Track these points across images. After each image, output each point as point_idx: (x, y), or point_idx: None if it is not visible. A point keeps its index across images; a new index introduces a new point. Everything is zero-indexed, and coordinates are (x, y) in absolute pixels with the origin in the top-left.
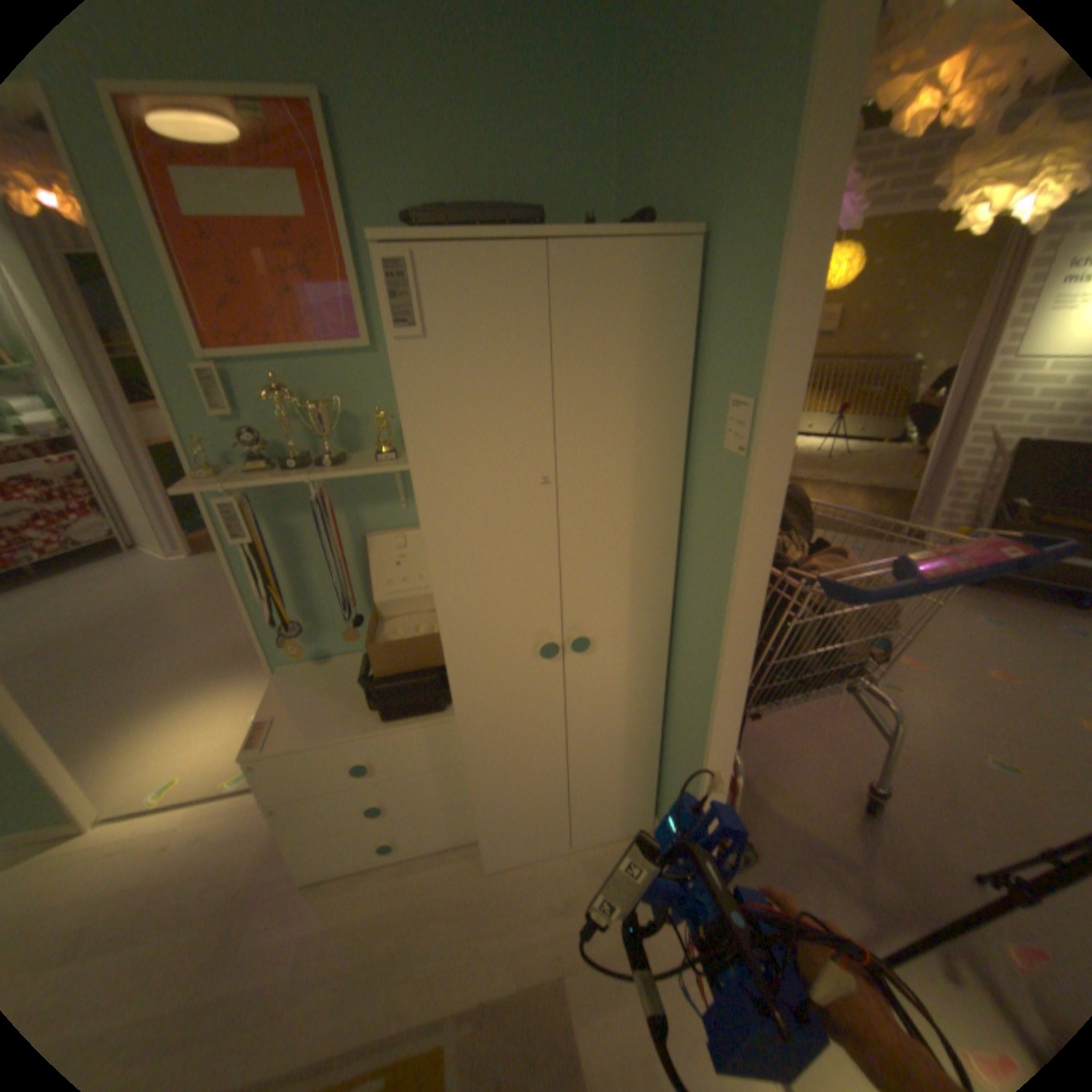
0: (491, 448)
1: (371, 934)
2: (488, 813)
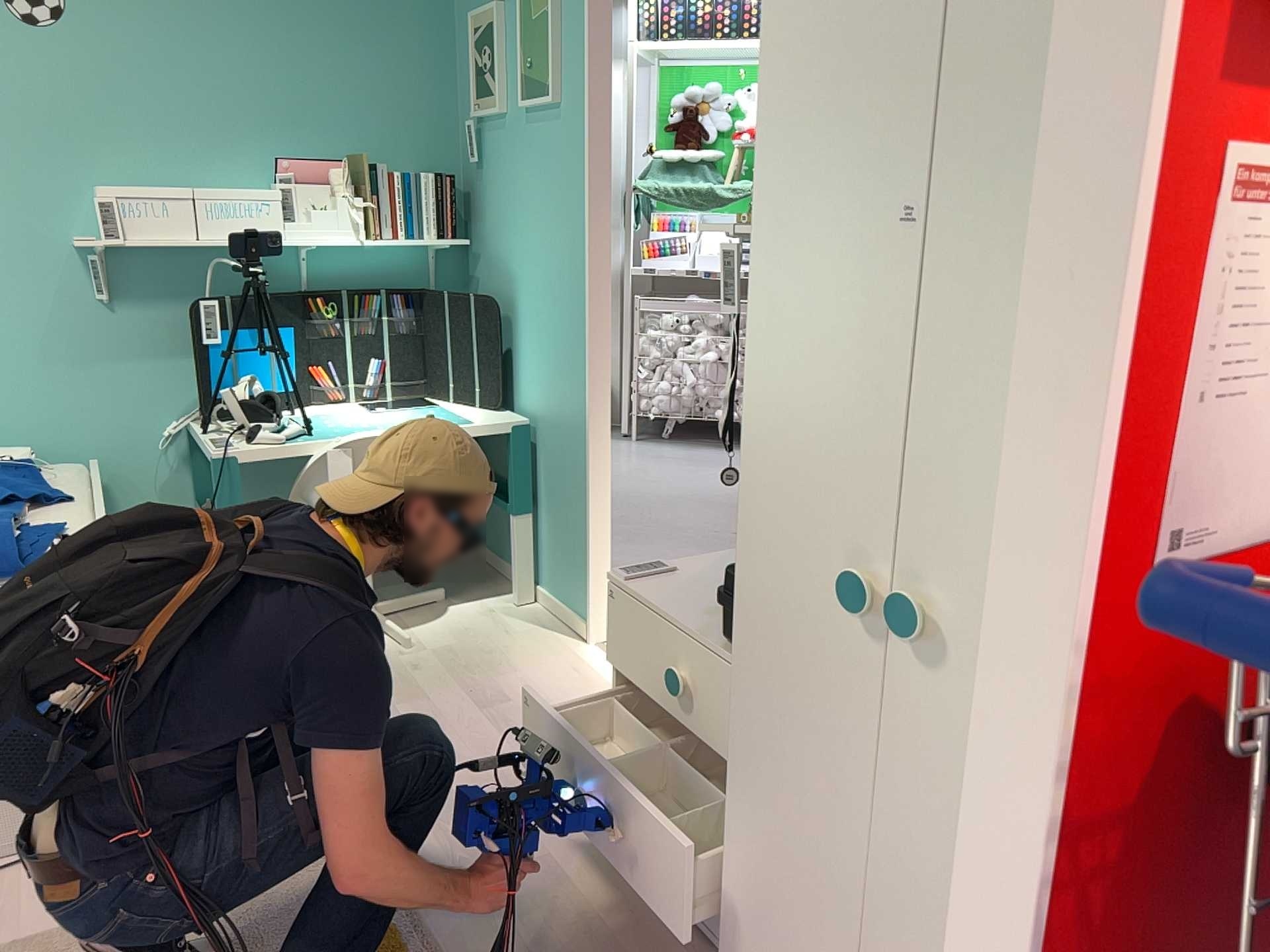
0: (844, 125)
1: (577, 927)
2: (741, 899)
